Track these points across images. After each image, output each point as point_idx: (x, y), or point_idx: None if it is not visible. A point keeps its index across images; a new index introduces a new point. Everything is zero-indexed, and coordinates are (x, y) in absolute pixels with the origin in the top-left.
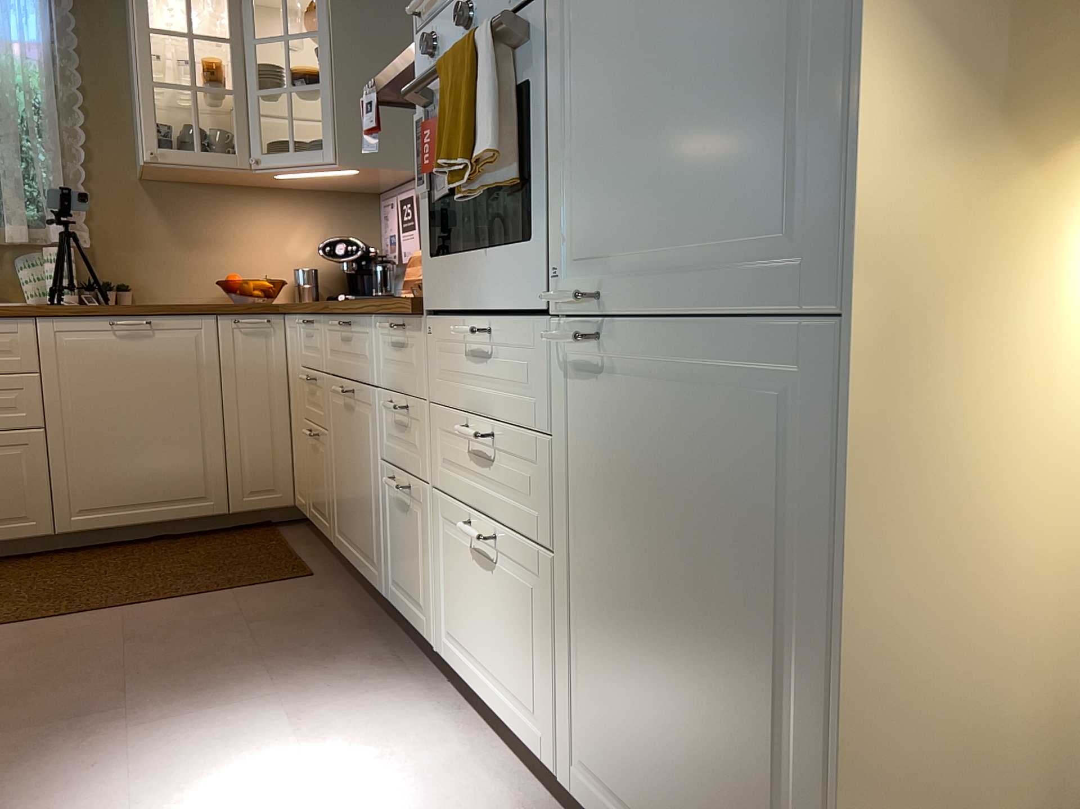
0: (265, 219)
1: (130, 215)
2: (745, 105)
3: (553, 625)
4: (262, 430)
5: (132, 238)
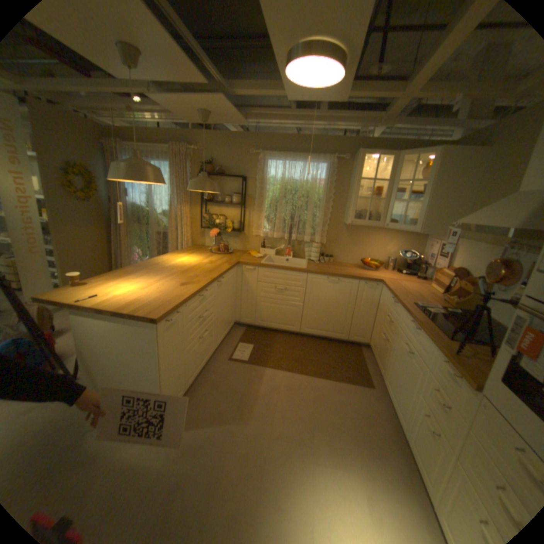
0: (382, 238)
1: (338, 233)
2: None
3: None
4: (365, 318)
5: (337, 241)
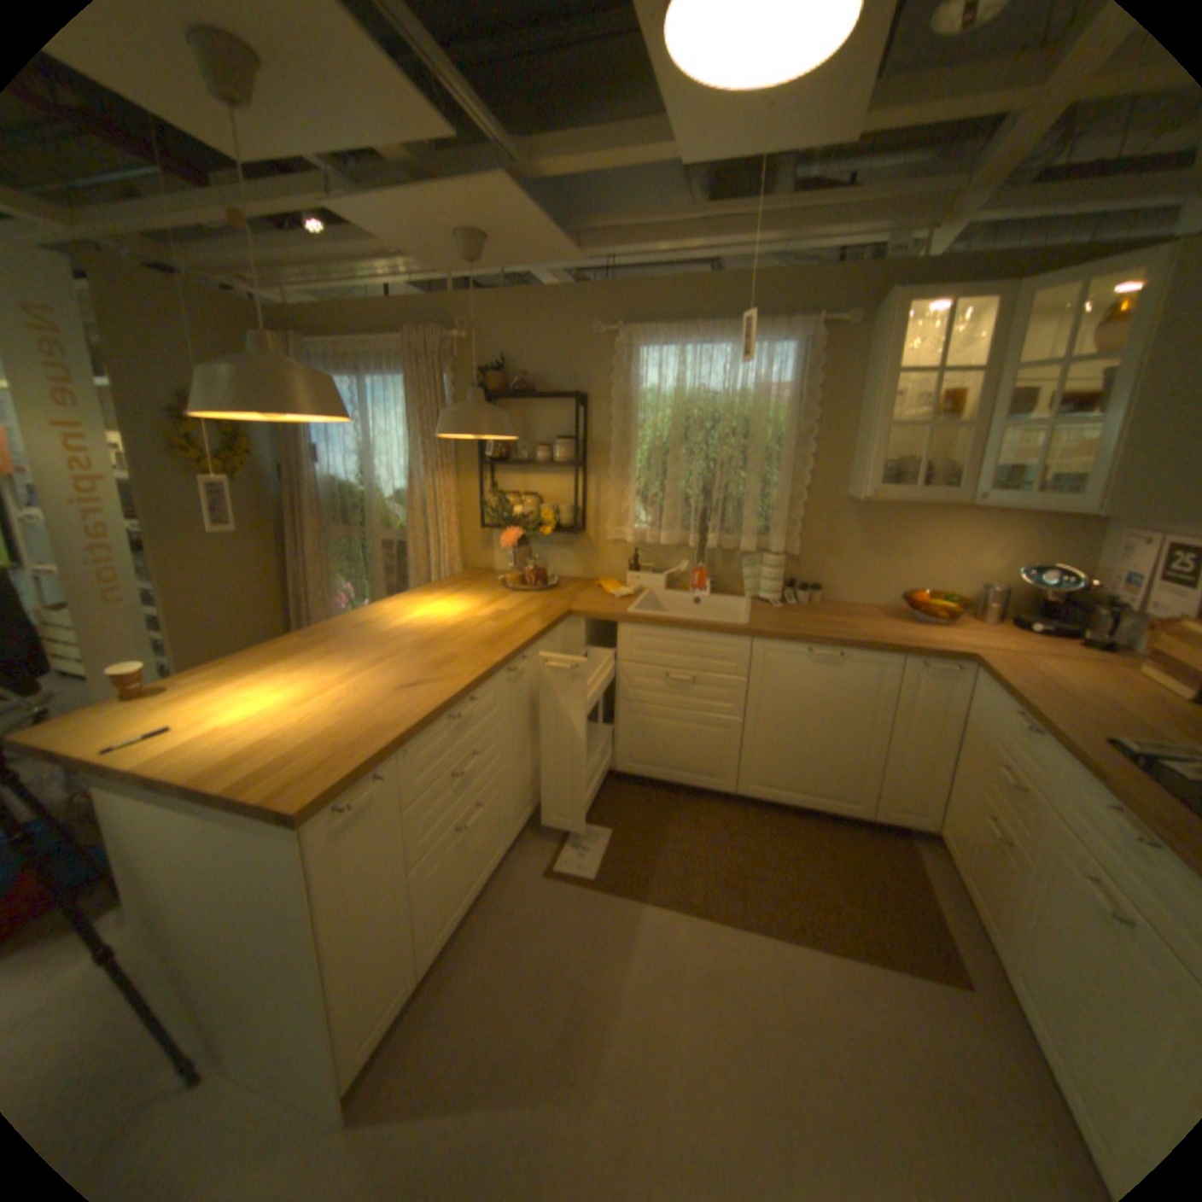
0: (962, 533)
1: (834, 526)
2: None
3: None
4: (925, 763)
5: (831, 546)
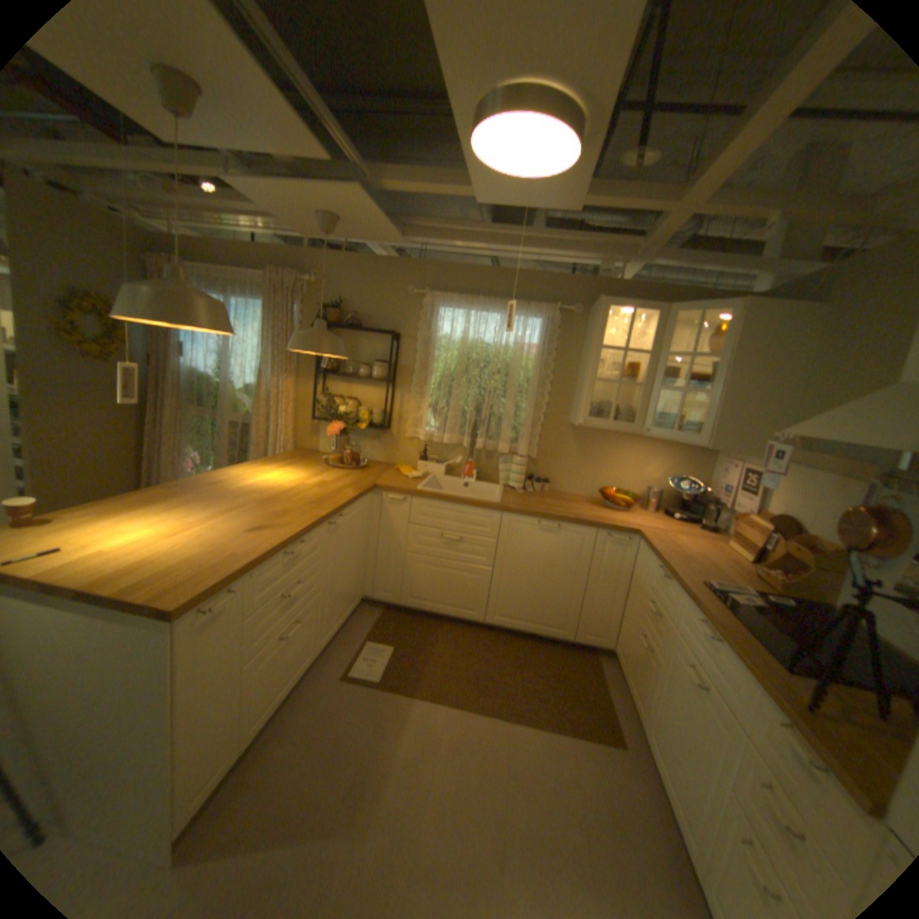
0: (636, 453)
1: (559, 441)
2: None
3: None
4: (607, 601)
5: (557, 454)
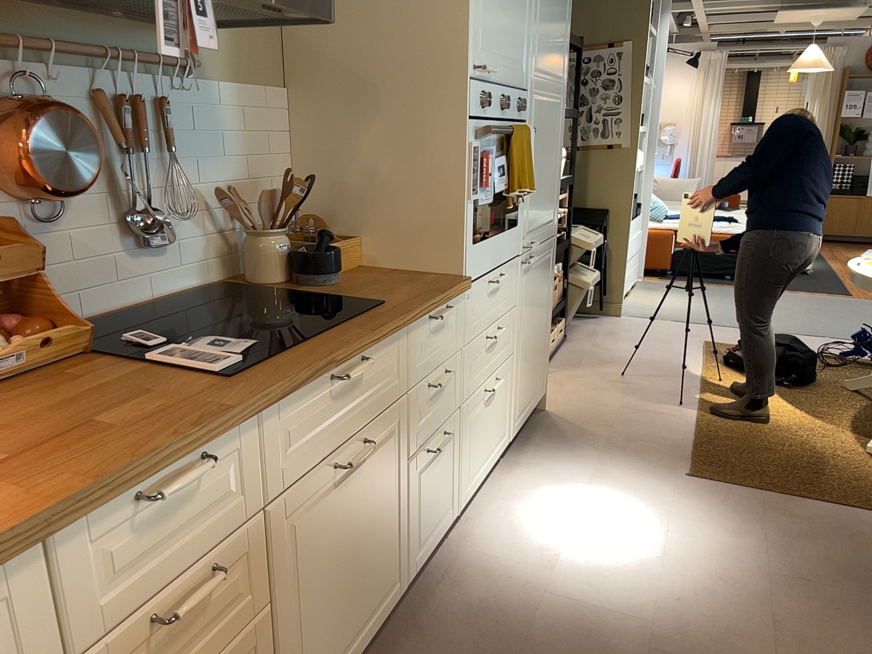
0: None
1: None
2: (551, 187)
3: (511, 383)
4: None
5: None
